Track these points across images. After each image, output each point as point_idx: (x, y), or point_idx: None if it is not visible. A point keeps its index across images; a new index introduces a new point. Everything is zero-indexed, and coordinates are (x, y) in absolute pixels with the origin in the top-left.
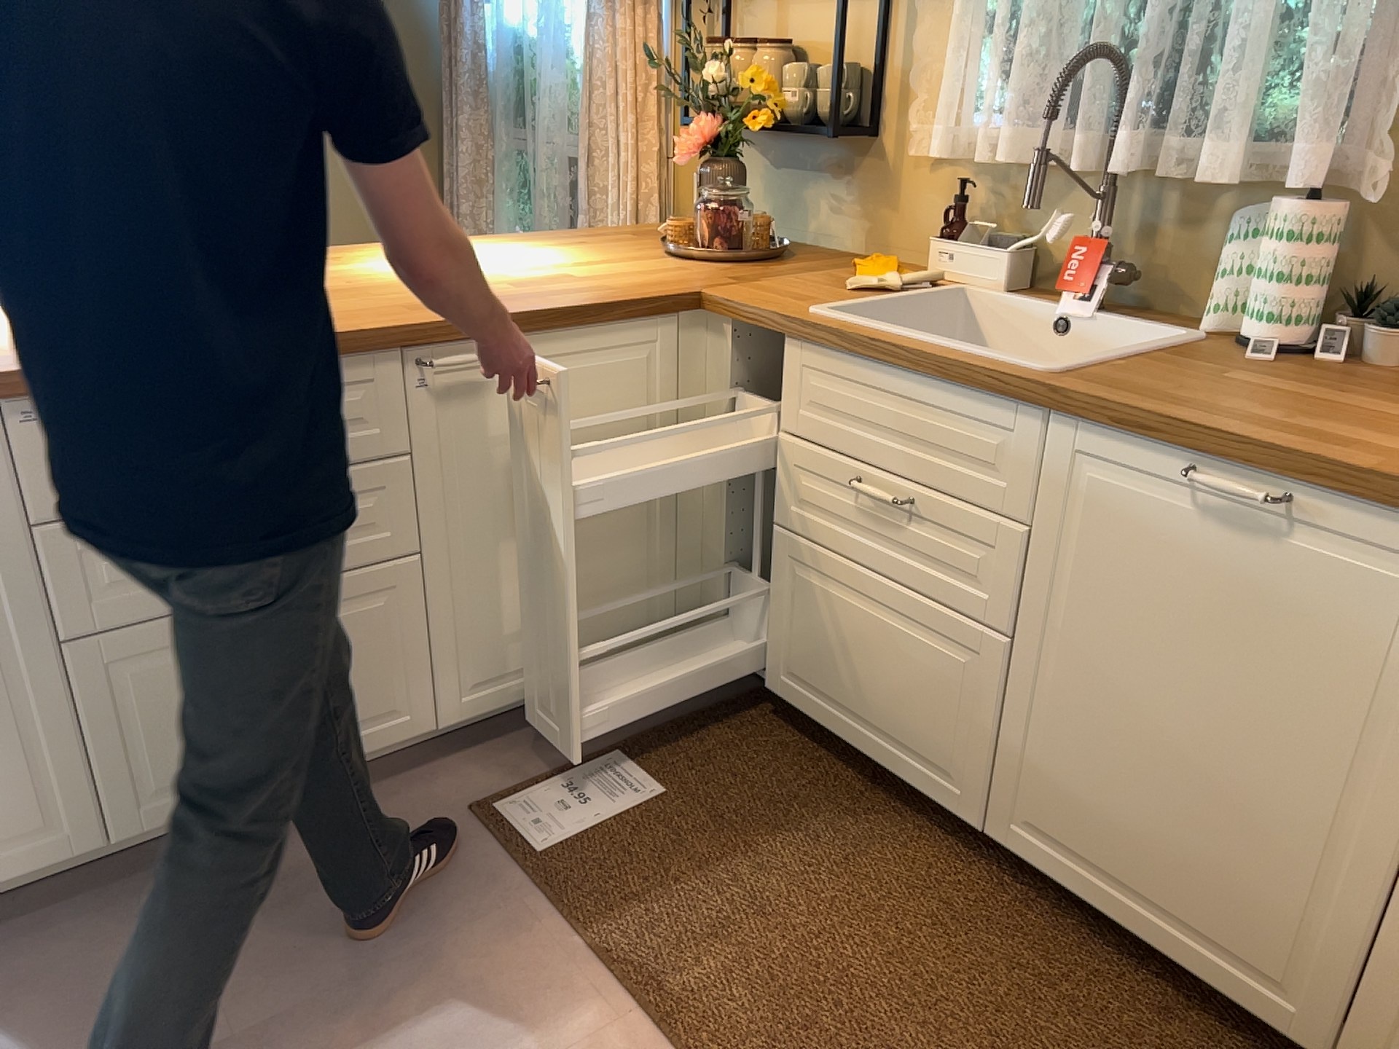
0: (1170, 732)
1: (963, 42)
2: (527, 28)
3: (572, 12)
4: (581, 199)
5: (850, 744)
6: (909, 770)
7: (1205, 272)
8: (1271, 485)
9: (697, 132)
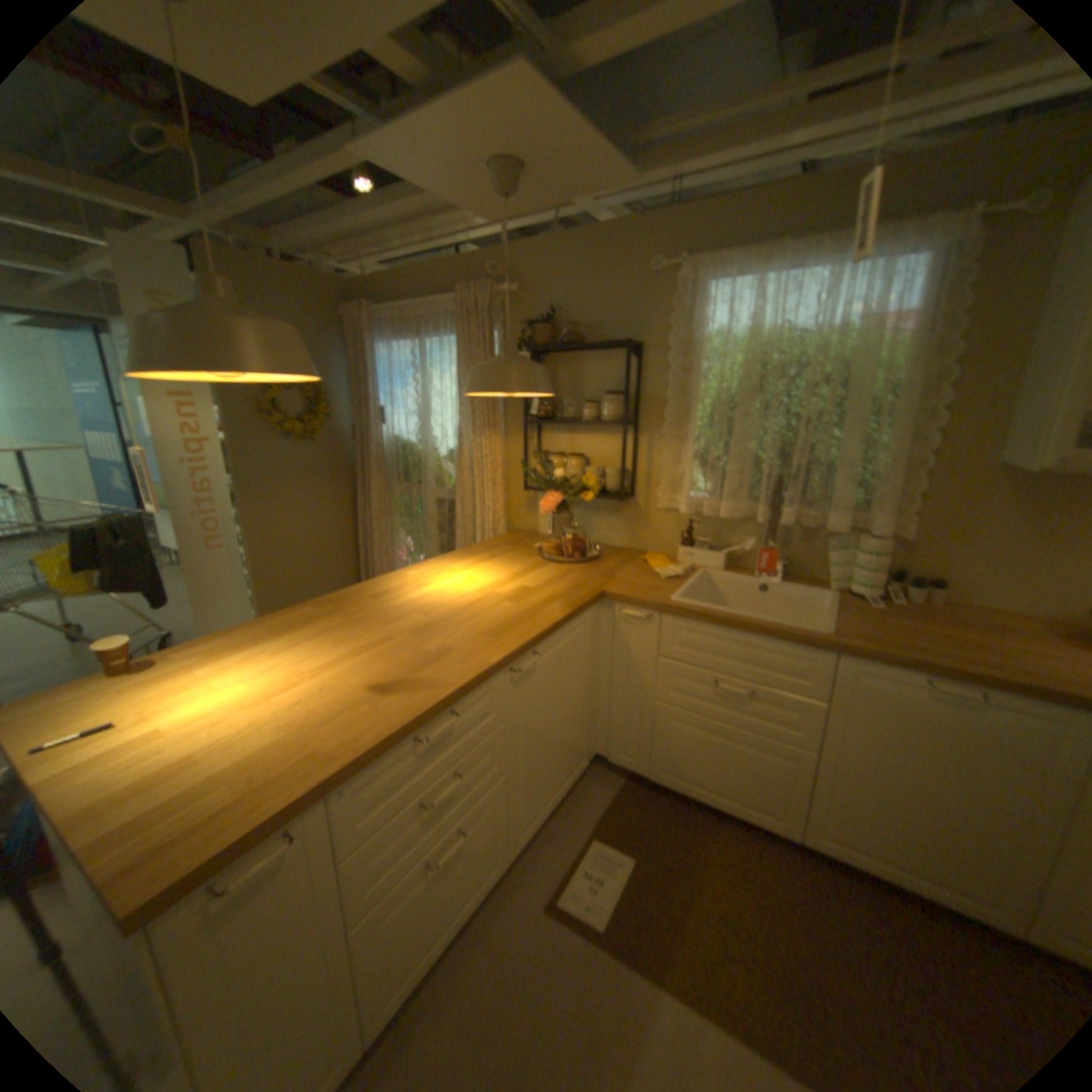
0: (923, 796)
1: (695, 463)
2: (410, 436)
3: (439, 430)
4: (458, 523)
5: (712, 807)
6: (753, 819)
7: (819, 560)
8: (978, 690)
9: (554, 501)
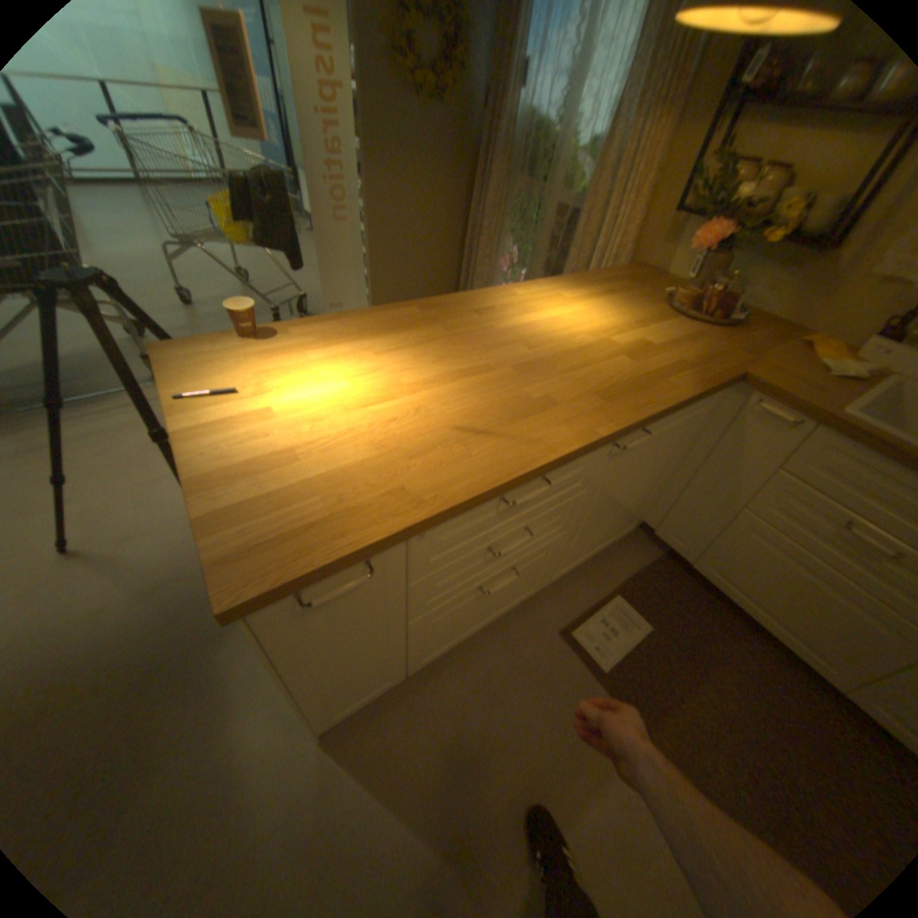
0: None
1: None
2: (550, 108)
3: (589, 102)
4: (576, 238)
5: (753, 617)
6: (798, 649)
7: None
8: None
9: (721, 231)
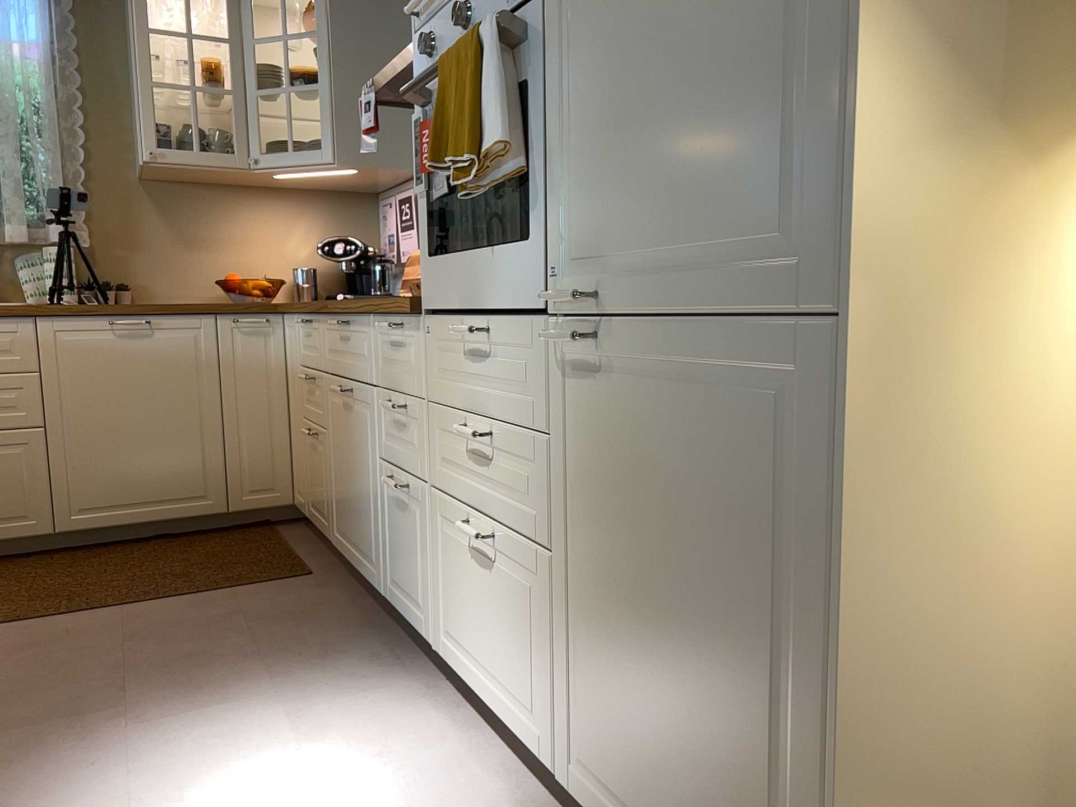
0: (133, 426)
1: None
2: None
3: None
4: None
5: None
6: None
7: (11, 284)
8: (141, 319)
9: None
